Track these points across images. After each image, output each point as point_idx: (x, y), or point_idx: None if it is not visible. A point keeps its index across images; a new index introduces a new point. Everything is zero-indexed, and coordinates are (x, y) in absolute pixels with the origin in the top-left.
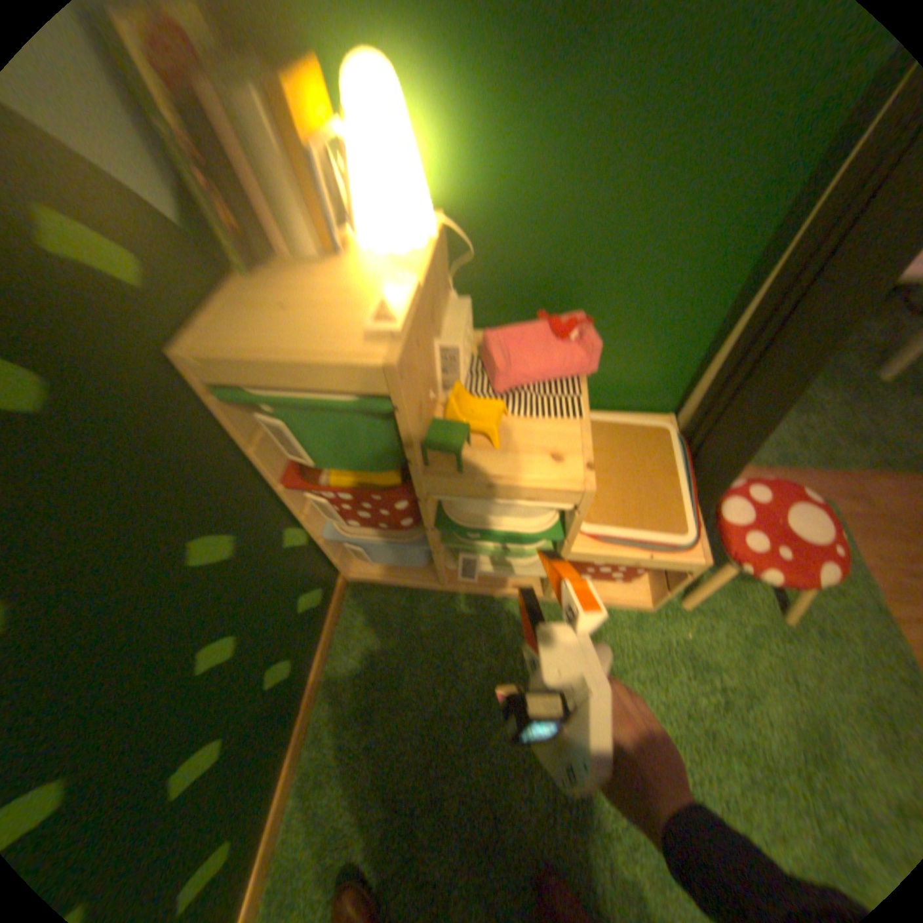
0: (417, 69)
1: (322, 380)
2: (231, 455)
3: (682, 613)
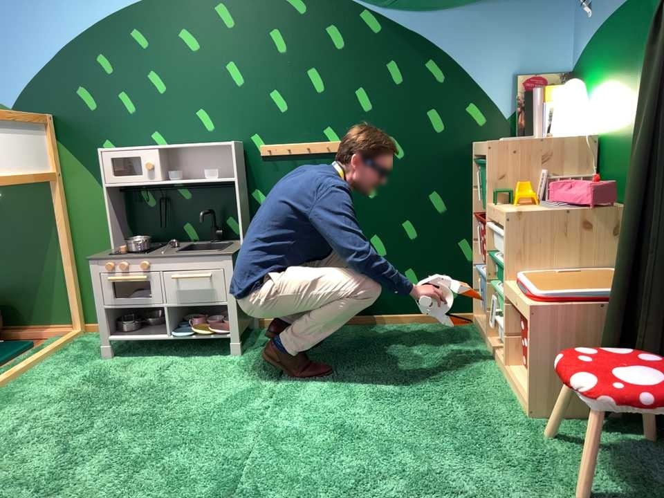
0: (599, 84)
1: (482, 150)
2: (466, 184)
3: (540, 433)
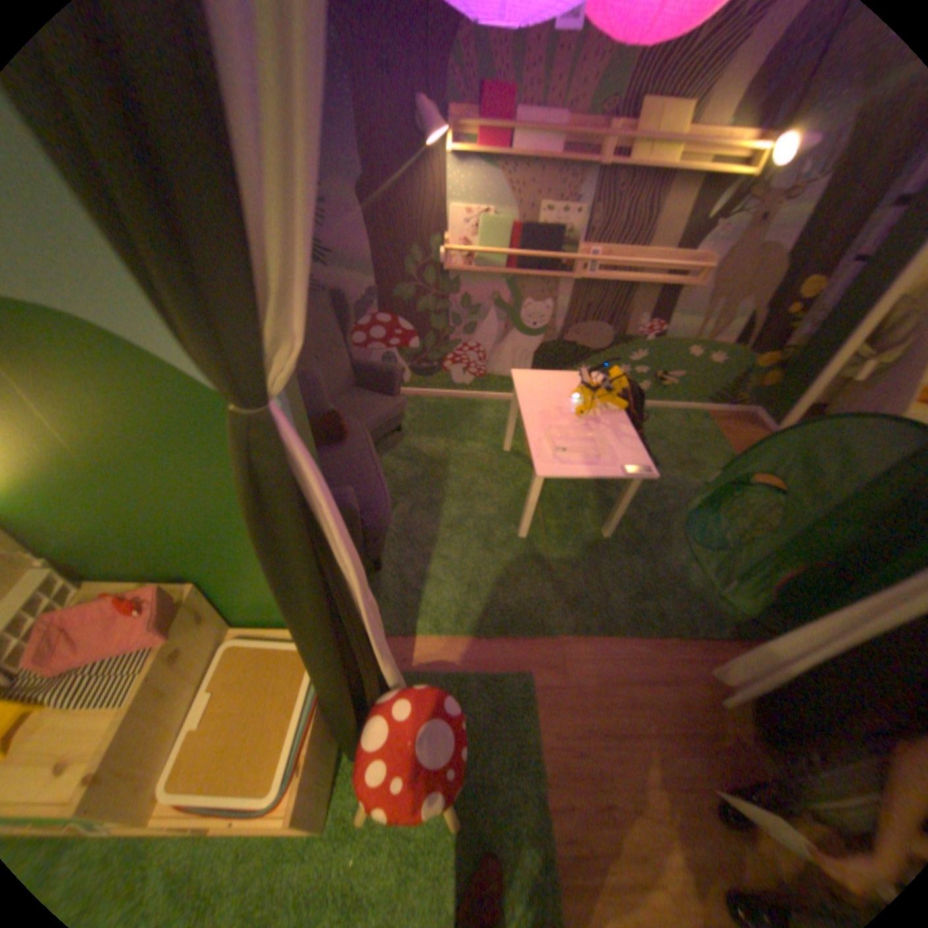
0: None
1: None
2: None
3: (351, 833)
